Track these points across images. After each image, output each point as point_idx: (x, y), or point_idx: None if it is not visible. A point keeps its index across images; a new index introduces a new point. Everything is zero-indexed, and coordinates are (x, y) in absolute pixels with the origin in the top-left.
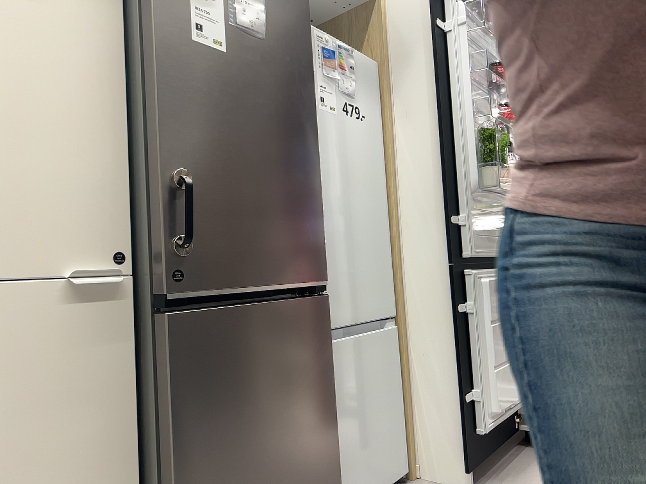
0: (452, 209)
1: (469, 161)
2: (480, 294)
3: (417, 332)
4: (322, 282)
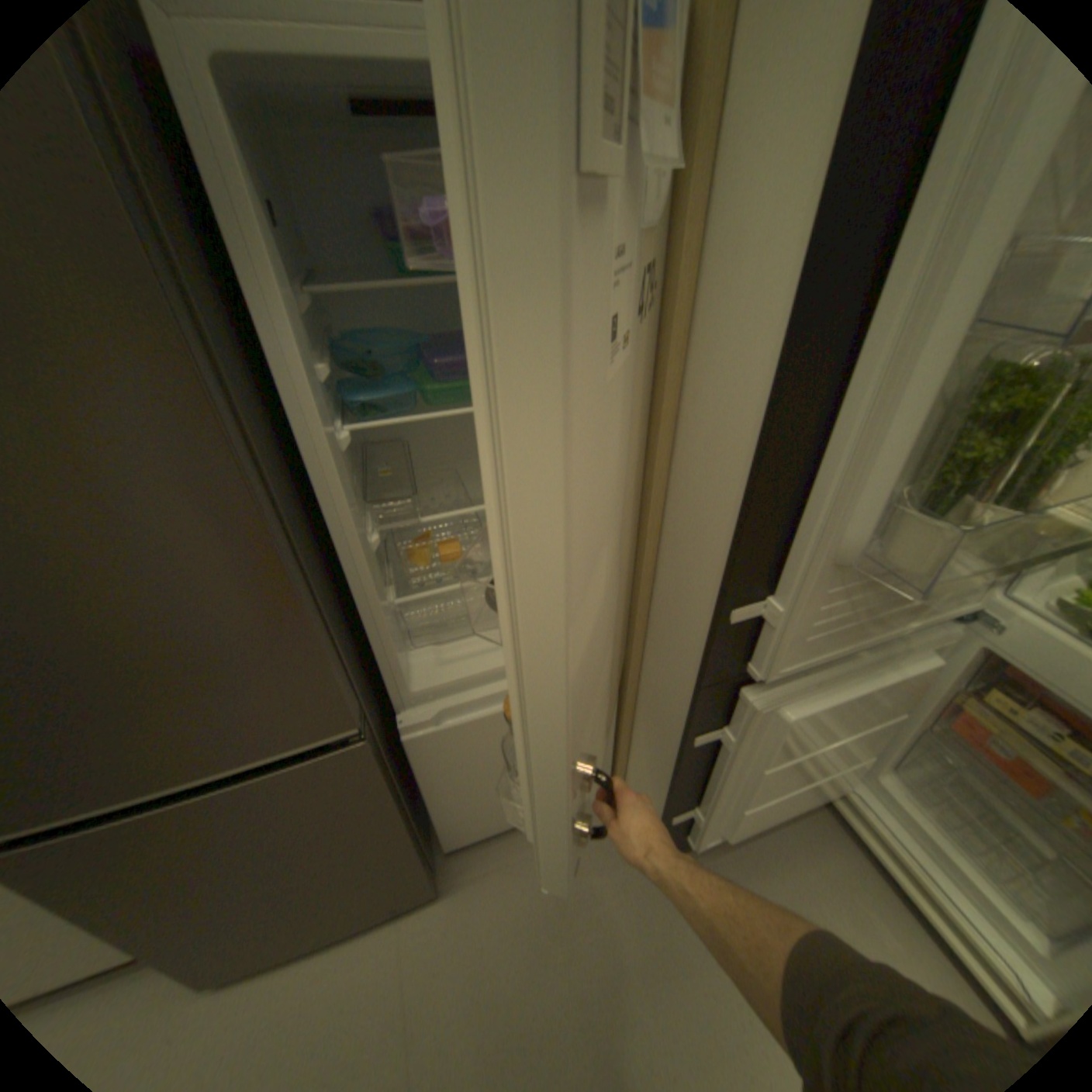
0: (743, 593)
1: (866, 476)
2: (764, 728)
3: (648, 689)
4: (340, 732)
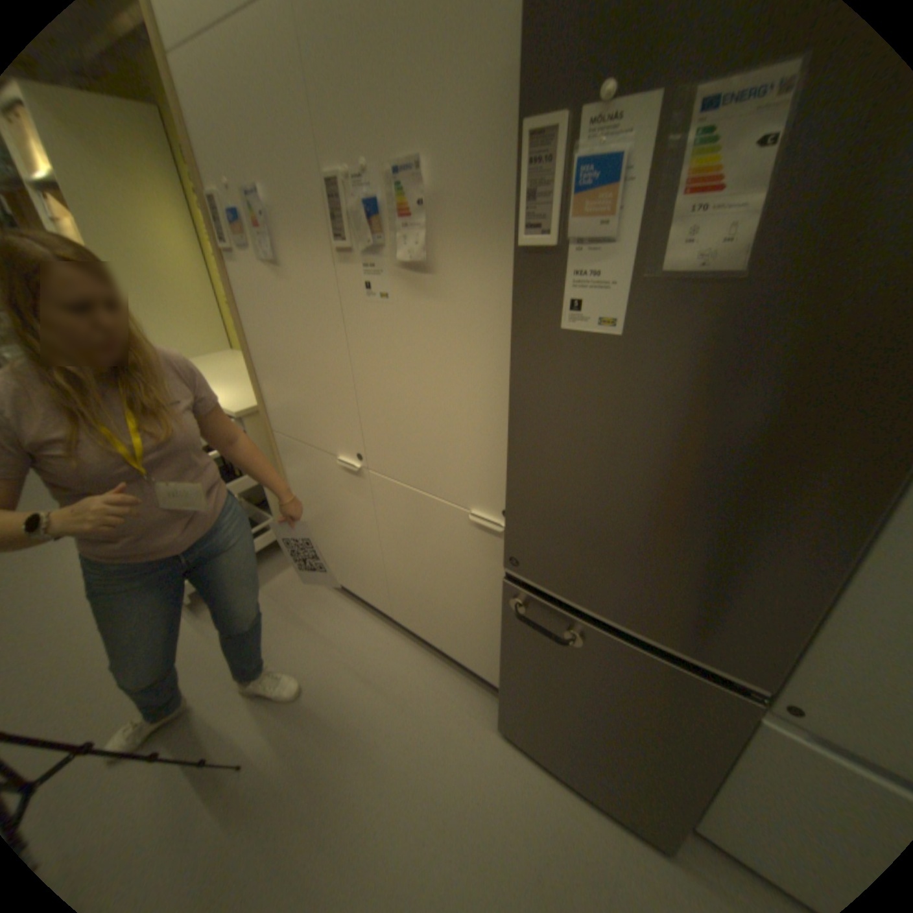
0: None
1: None
2: None
3: None
4: (757, 685)
